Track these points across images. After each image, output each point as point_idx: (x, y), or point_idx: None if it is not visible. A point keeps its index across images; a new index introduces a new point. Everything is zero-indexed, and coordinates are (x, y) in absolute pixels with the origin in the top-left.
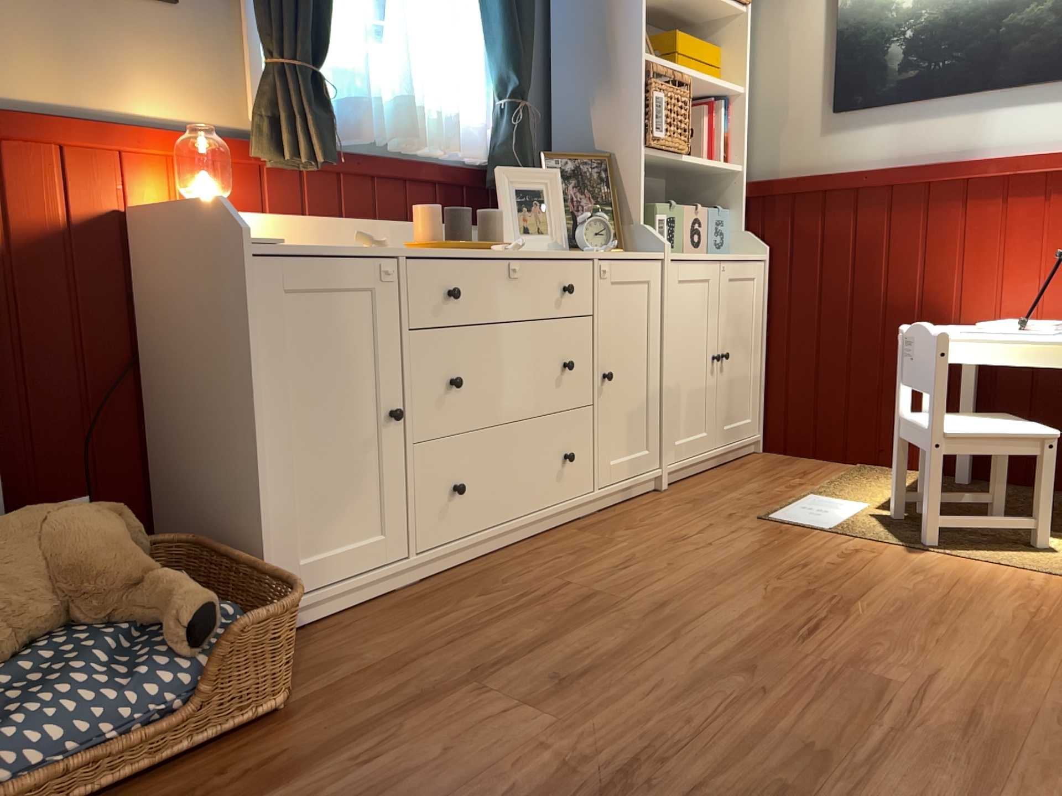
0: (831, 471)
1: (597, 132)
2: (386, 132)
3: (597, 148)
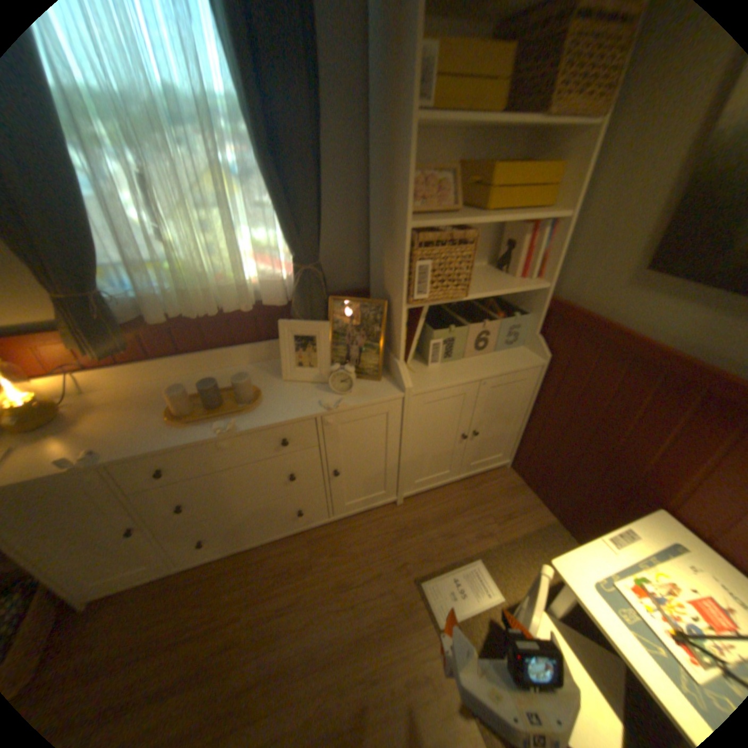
0: (530, 524)
1: (386, 275)
2: (187, 304)
3: (386, 288)
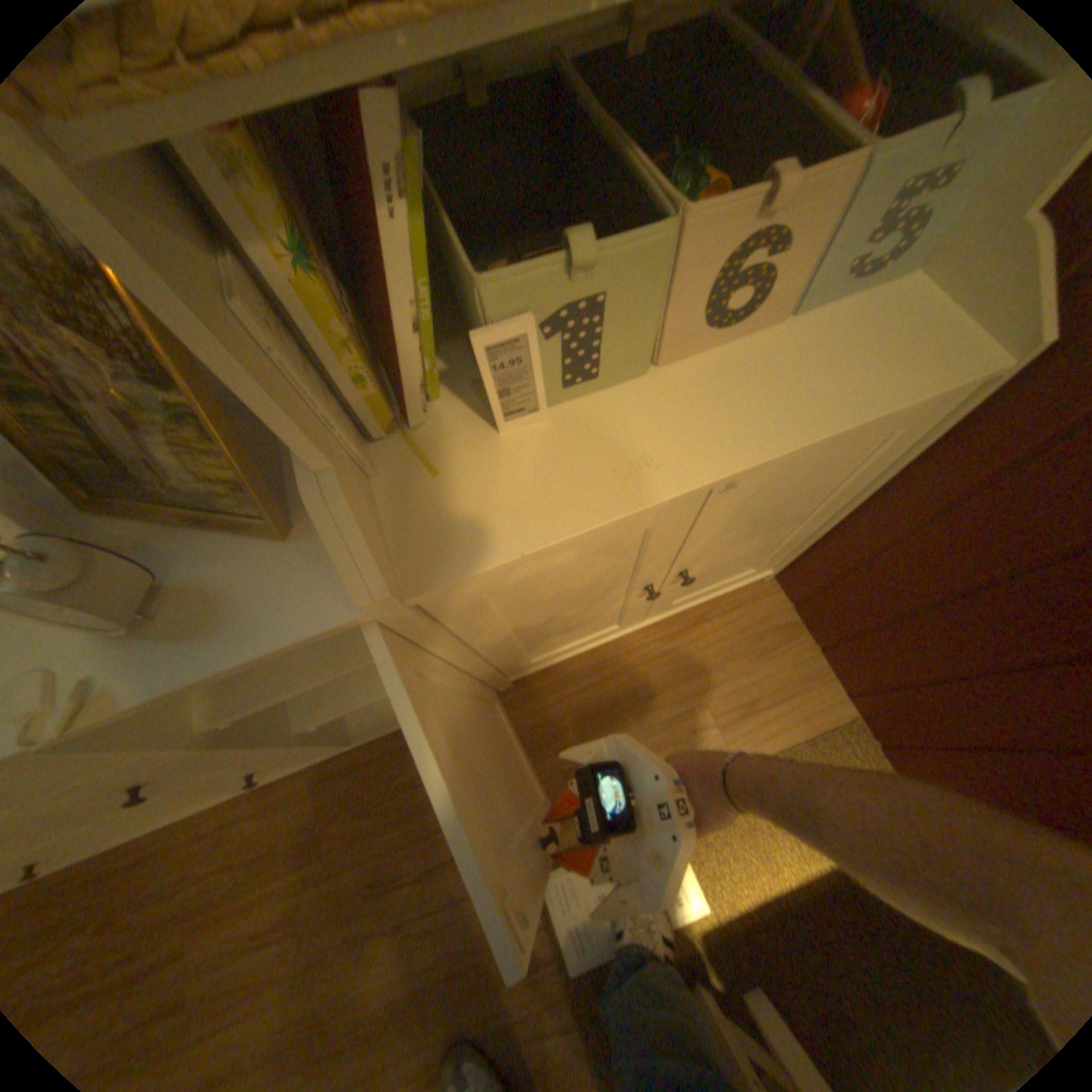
0: (795, 726)
1: None
2: None
3: None
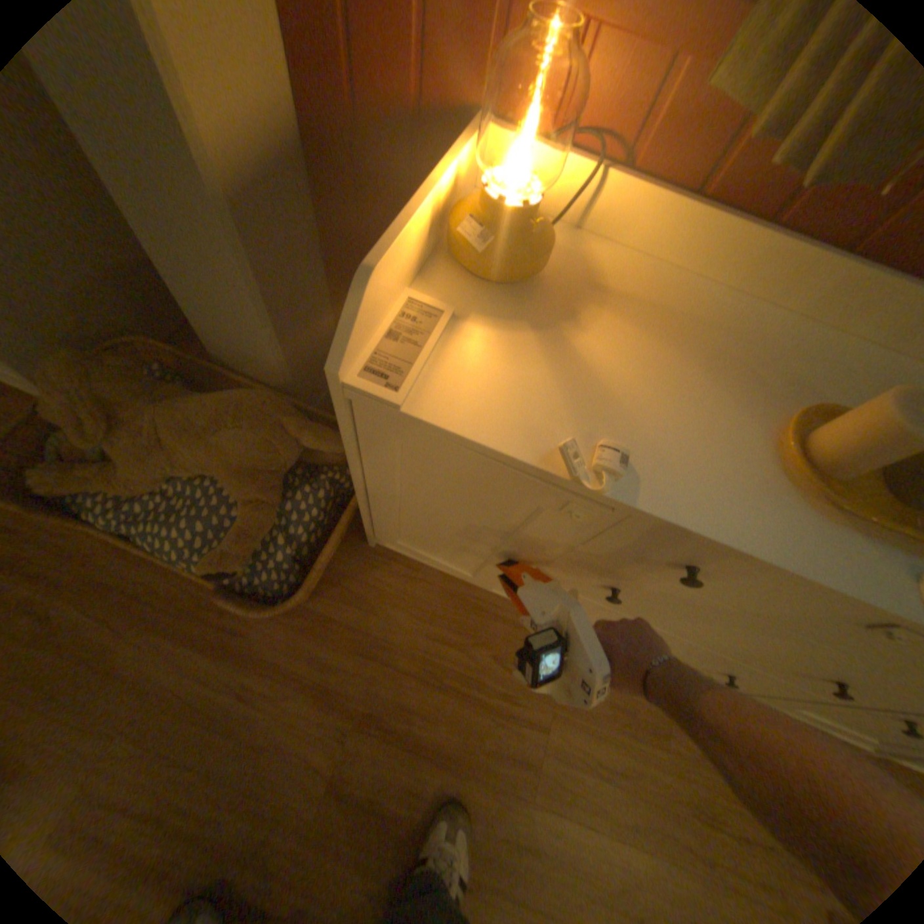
0: None
1: None
2: None
3: None
